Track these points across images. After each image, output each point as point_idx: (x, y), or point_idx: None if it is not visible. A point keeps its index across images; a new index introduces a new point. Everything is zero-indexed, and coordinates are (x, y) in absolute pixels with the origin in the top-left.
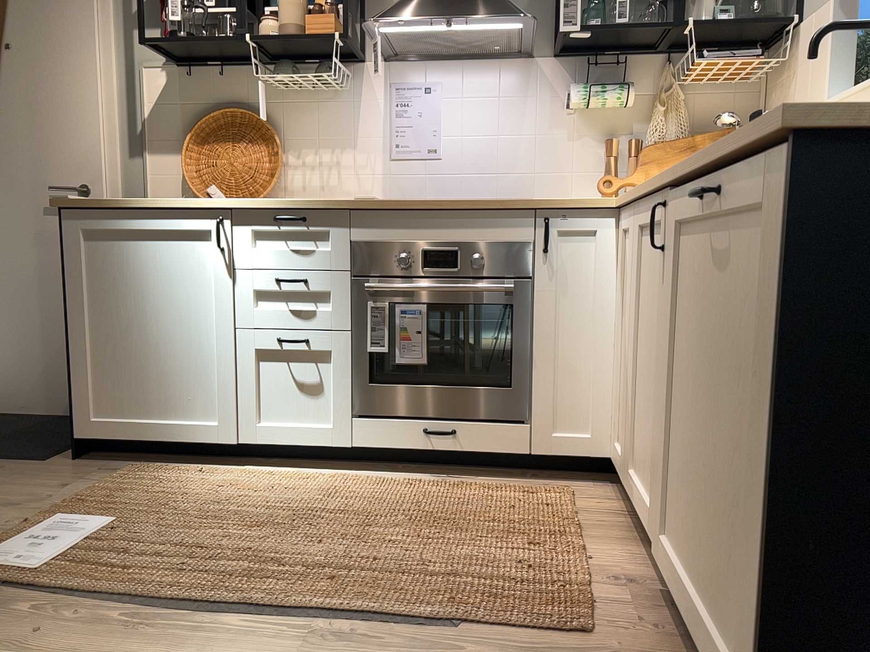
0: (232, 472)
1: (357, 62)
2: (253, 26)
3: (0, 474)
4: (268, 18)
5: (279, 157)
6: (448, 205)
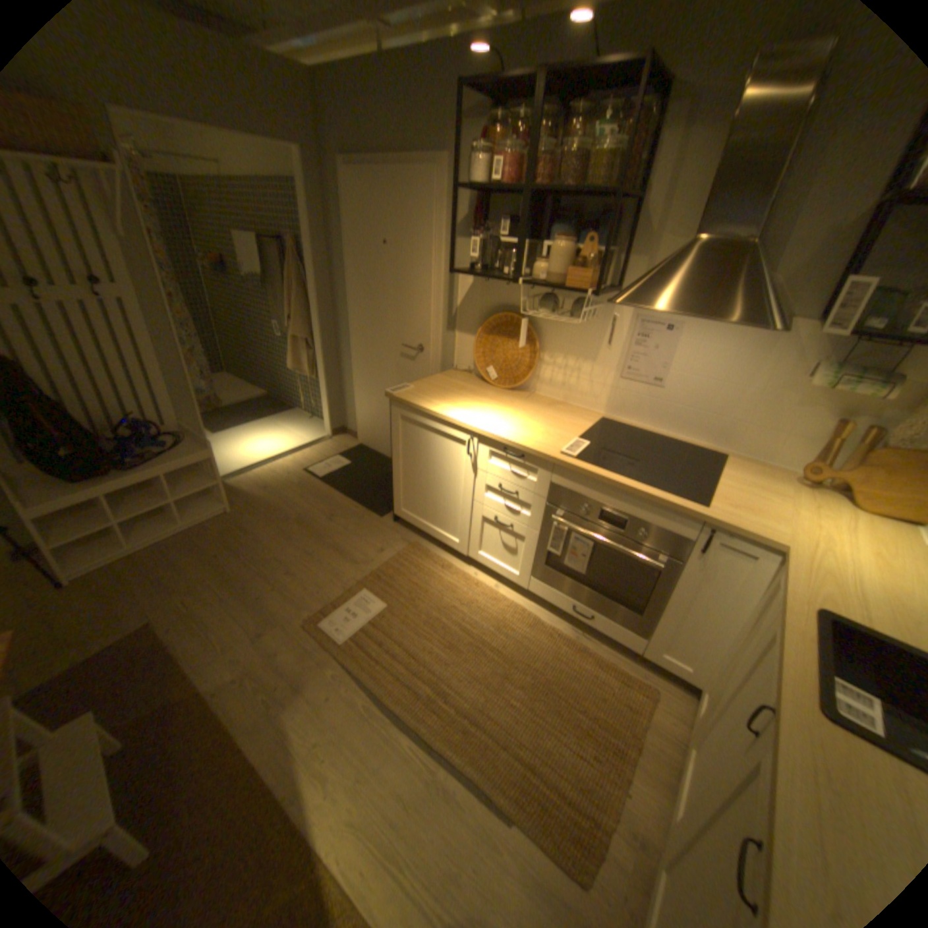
0: (461, 570)
1: (614, 290)
2: (538, 244)
3: (360, 522)
4: (541, 260)
5: (536, 358)
6: (627, 489)
